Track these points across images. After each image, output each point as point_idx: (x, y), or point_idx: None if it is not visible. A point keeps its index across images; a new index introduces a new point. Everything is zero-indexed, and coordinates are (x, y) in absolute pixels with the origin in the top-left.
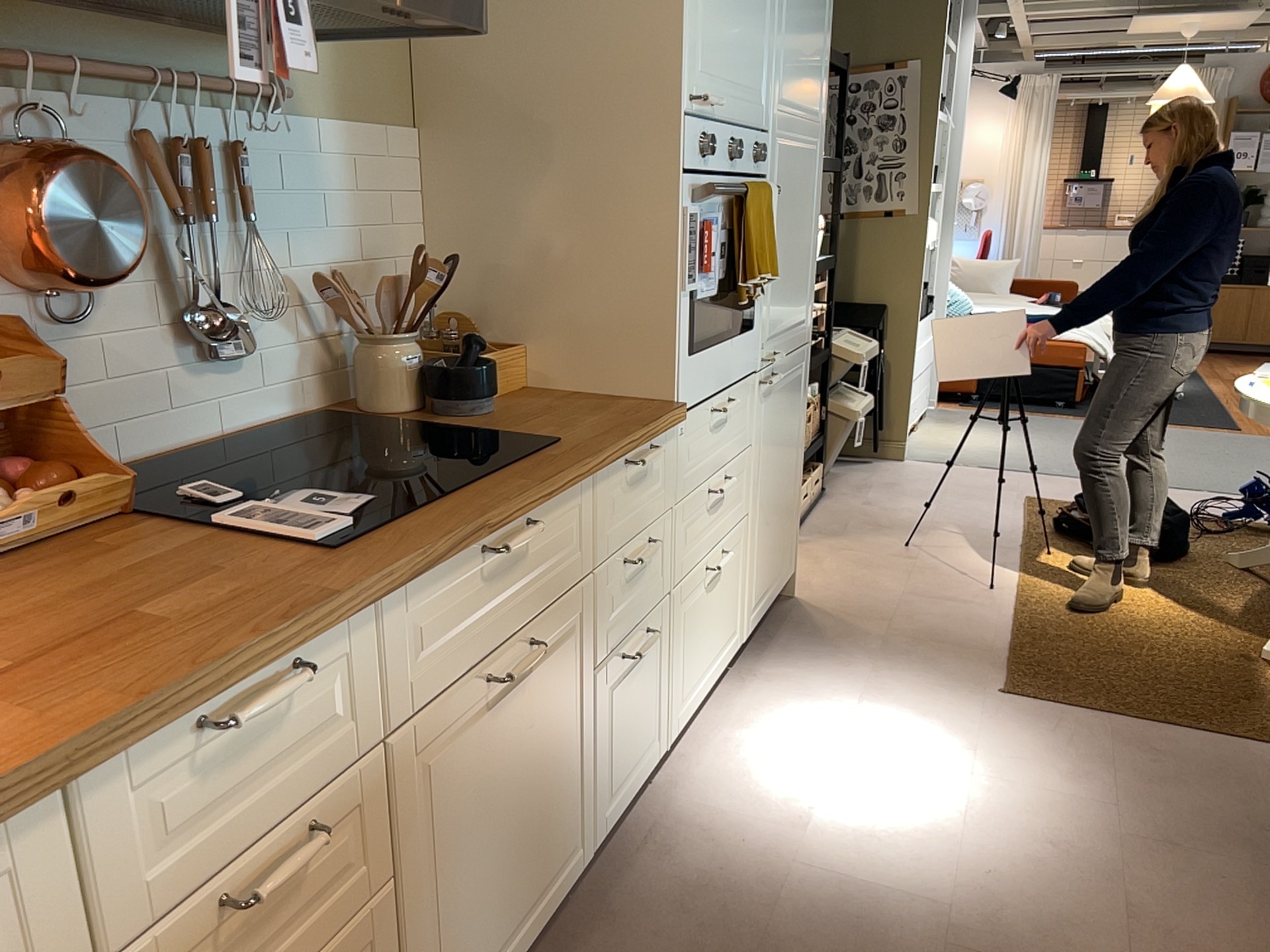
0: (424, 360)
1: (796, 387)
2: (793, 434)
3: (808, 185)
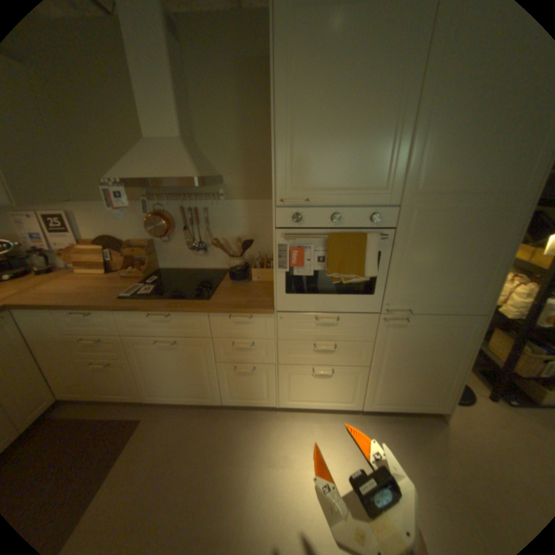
0: (237, 265)
1: (452, 333)
2: (446, 353)
3: (486, 230)
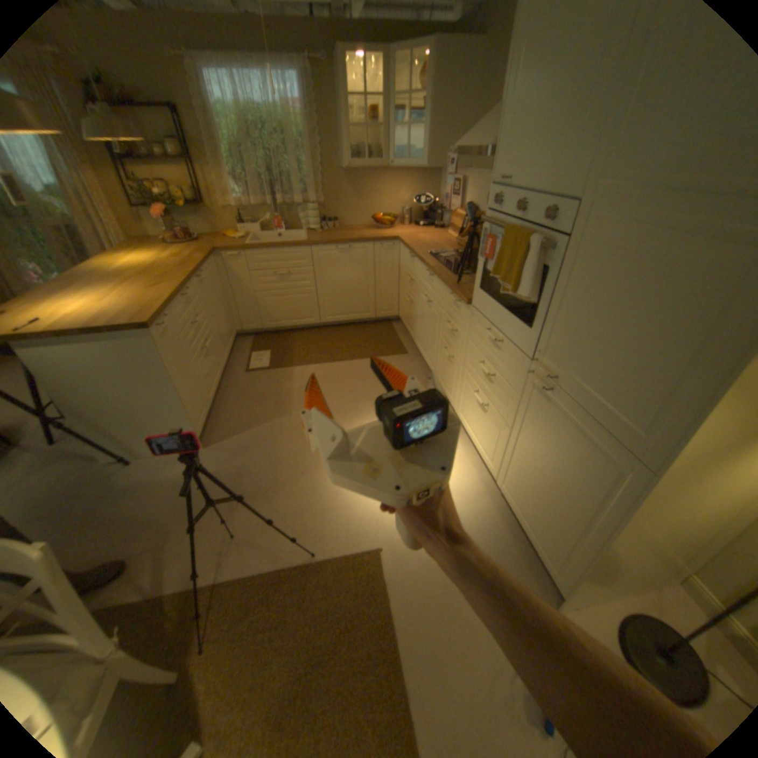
0: None
1: (592, 459)
2: (577, 487)
3: (685, 284)
